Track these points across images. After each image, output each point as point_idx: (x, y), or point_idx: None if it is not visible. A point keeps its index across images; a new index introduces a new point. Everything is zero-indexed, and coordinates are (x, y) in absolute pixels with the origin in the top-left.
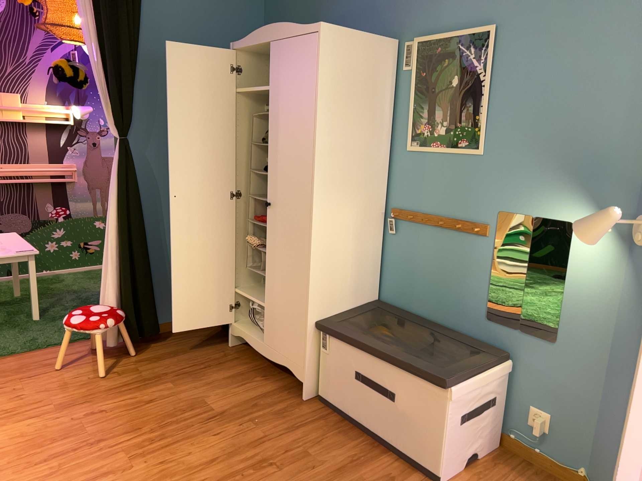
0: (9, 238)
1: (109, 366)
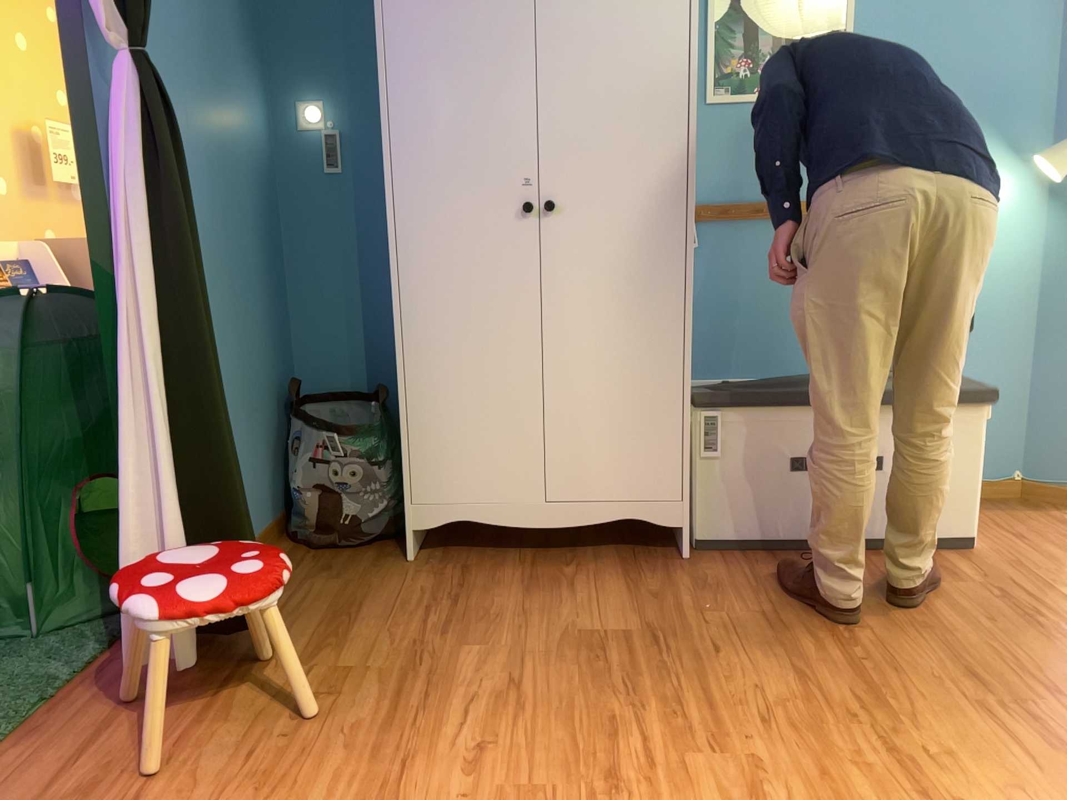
0: None
1: (260, 696)
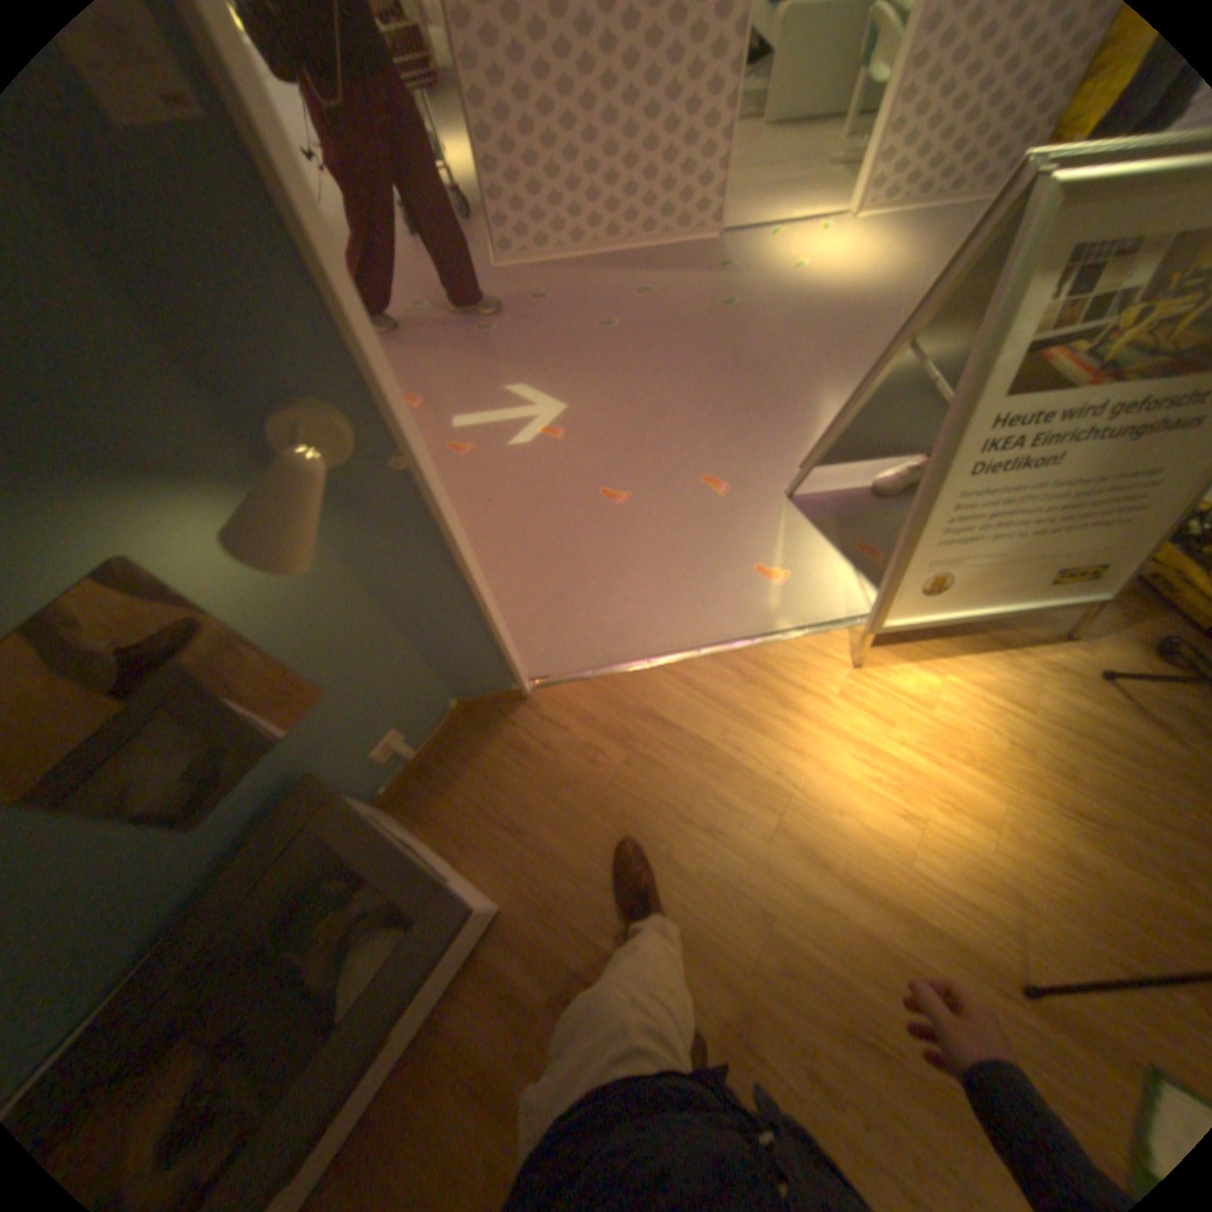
0: None
1: None
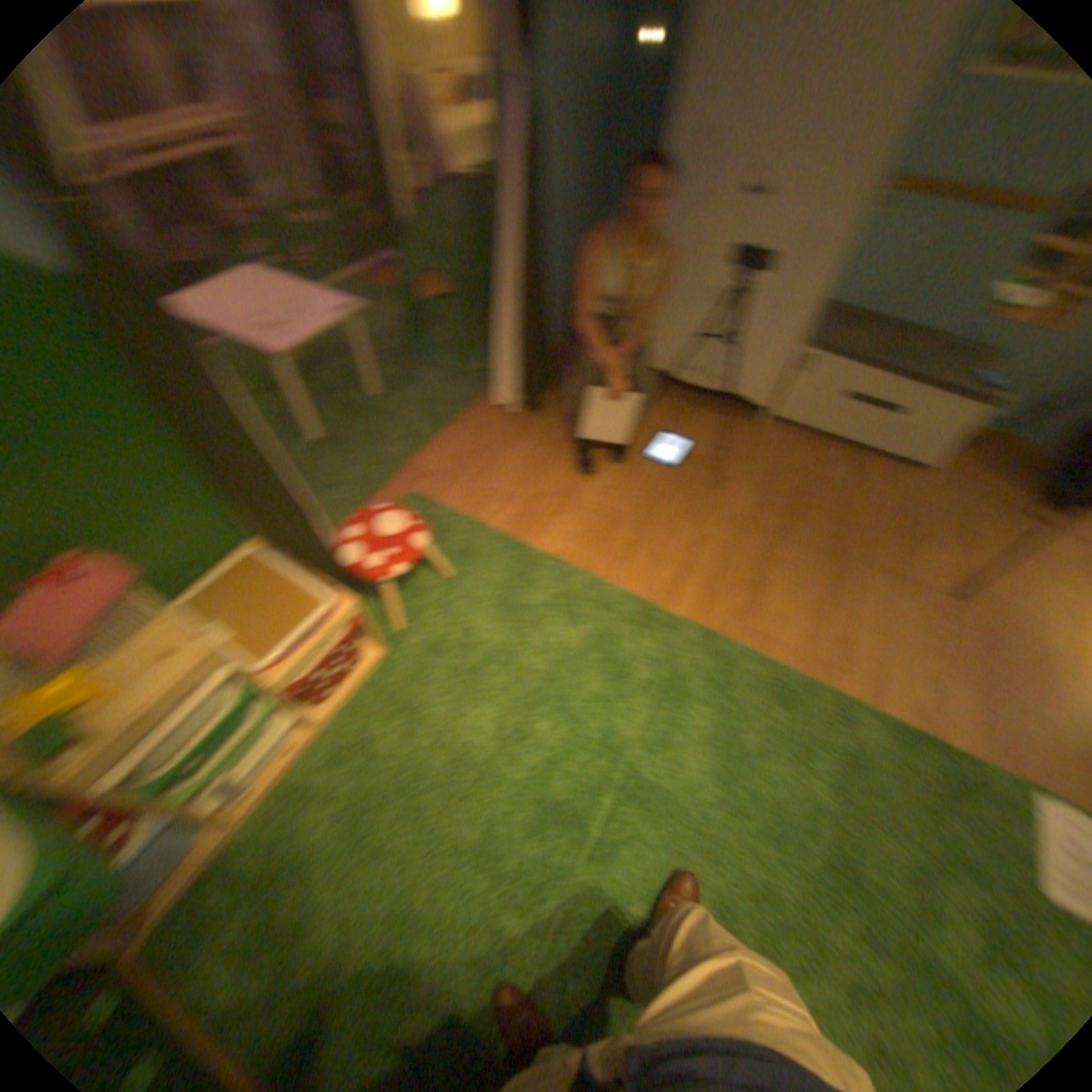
0: (271, 284)
1: (544, 436)
